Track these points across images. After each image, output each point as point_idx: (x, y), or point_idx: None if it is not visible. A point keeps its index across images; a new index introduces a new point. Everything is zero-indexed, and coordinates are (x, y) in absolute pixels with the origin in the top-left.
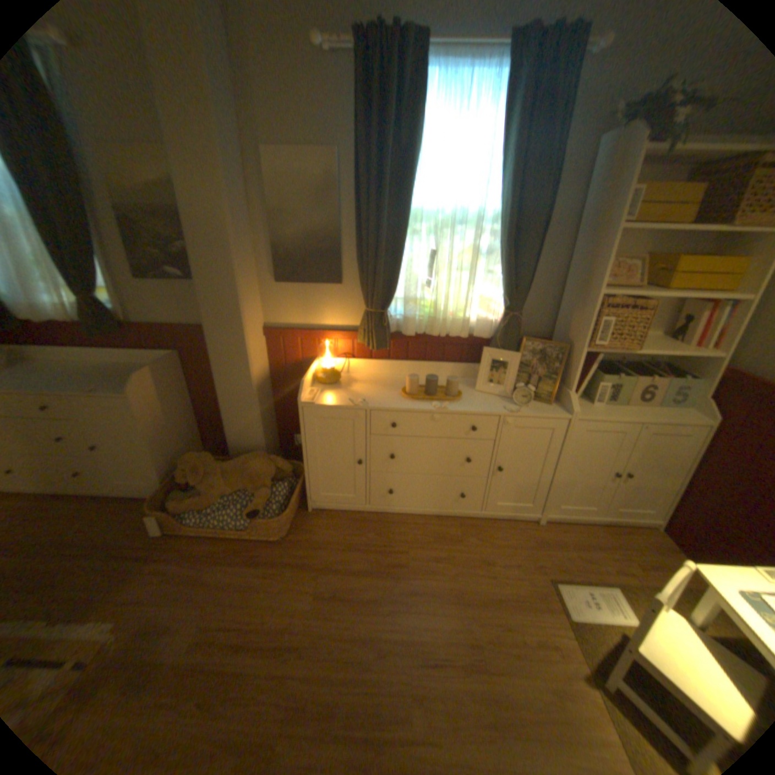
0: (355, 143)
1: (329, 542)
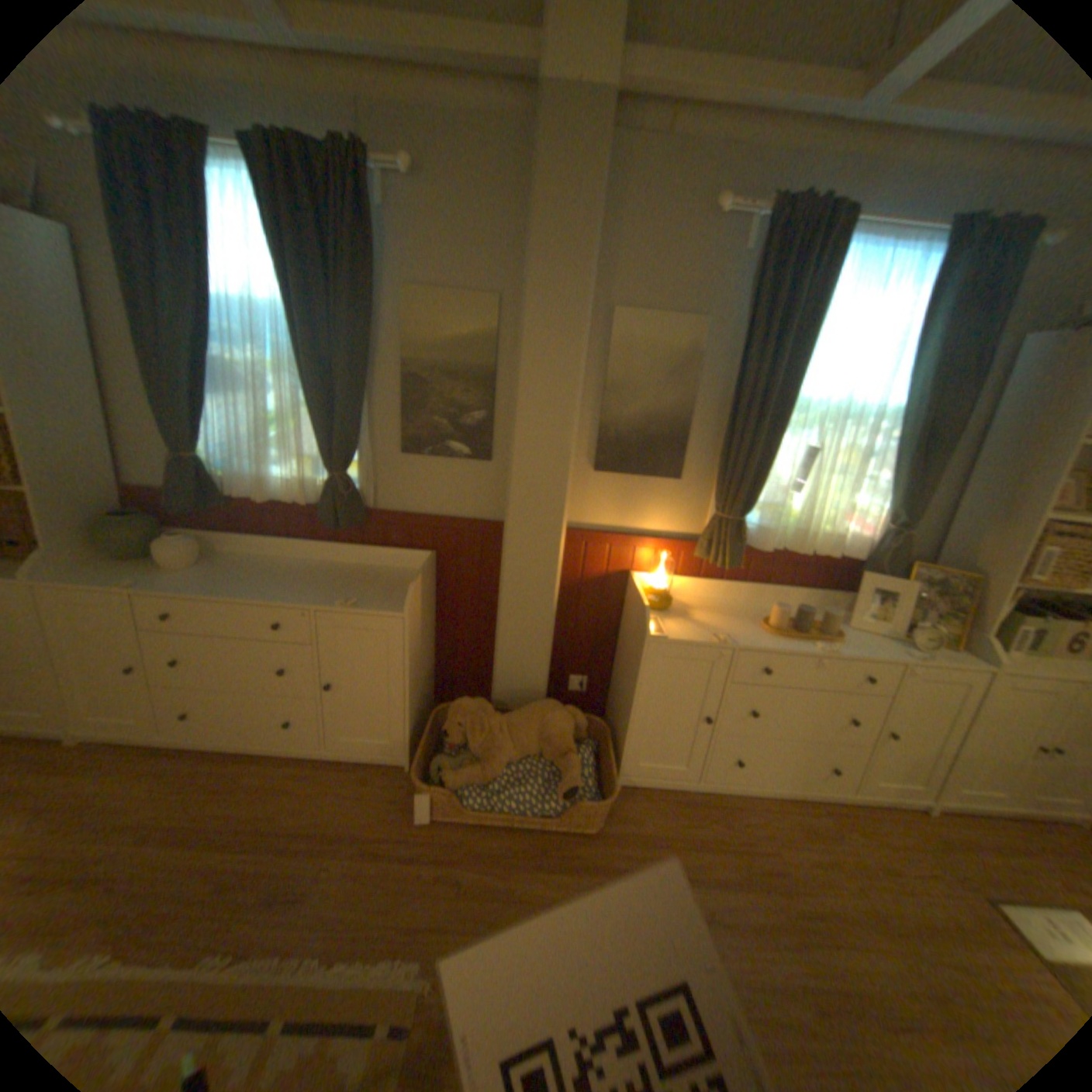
0: (750, 317)
1: (665, 837)
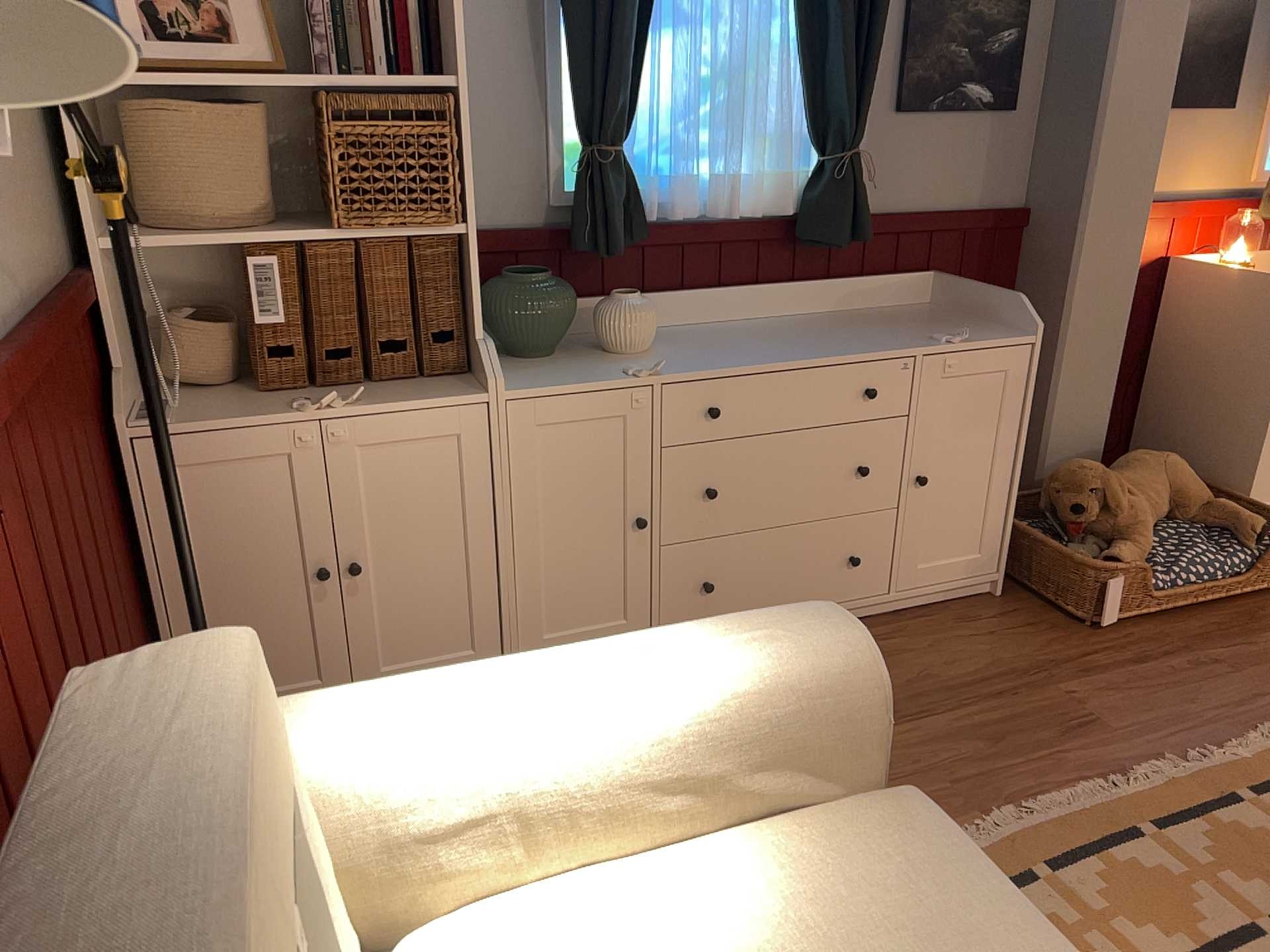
0: None
1: None
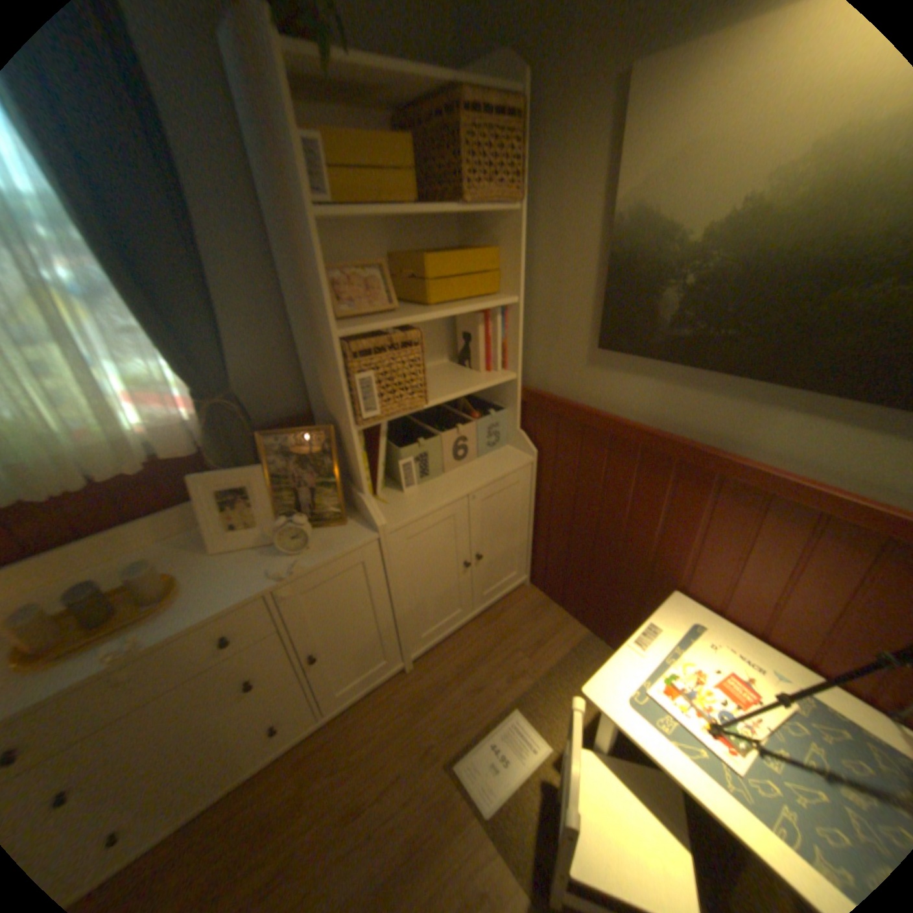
0: None
1: None
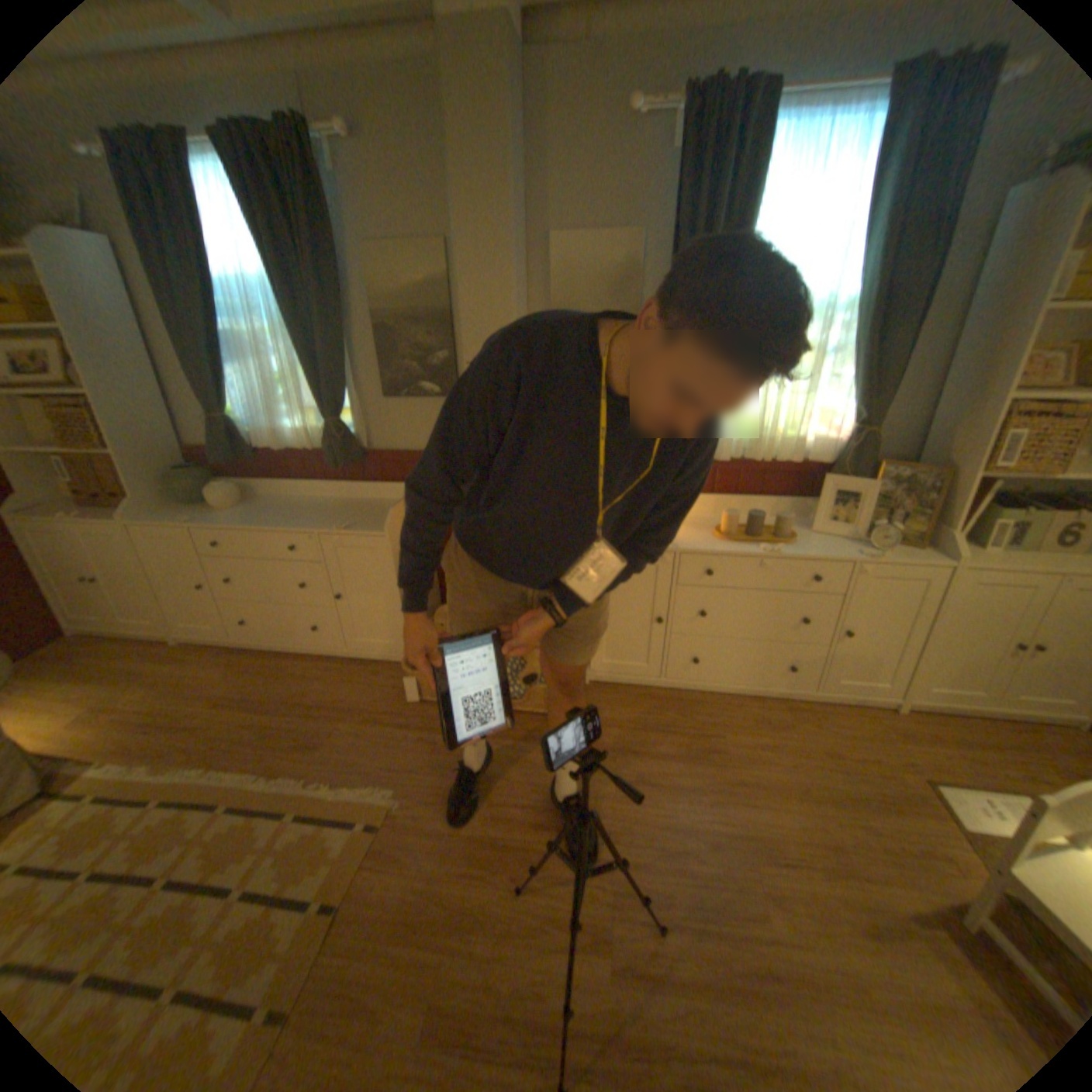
0: (675, 221)
1: (619, 721)
